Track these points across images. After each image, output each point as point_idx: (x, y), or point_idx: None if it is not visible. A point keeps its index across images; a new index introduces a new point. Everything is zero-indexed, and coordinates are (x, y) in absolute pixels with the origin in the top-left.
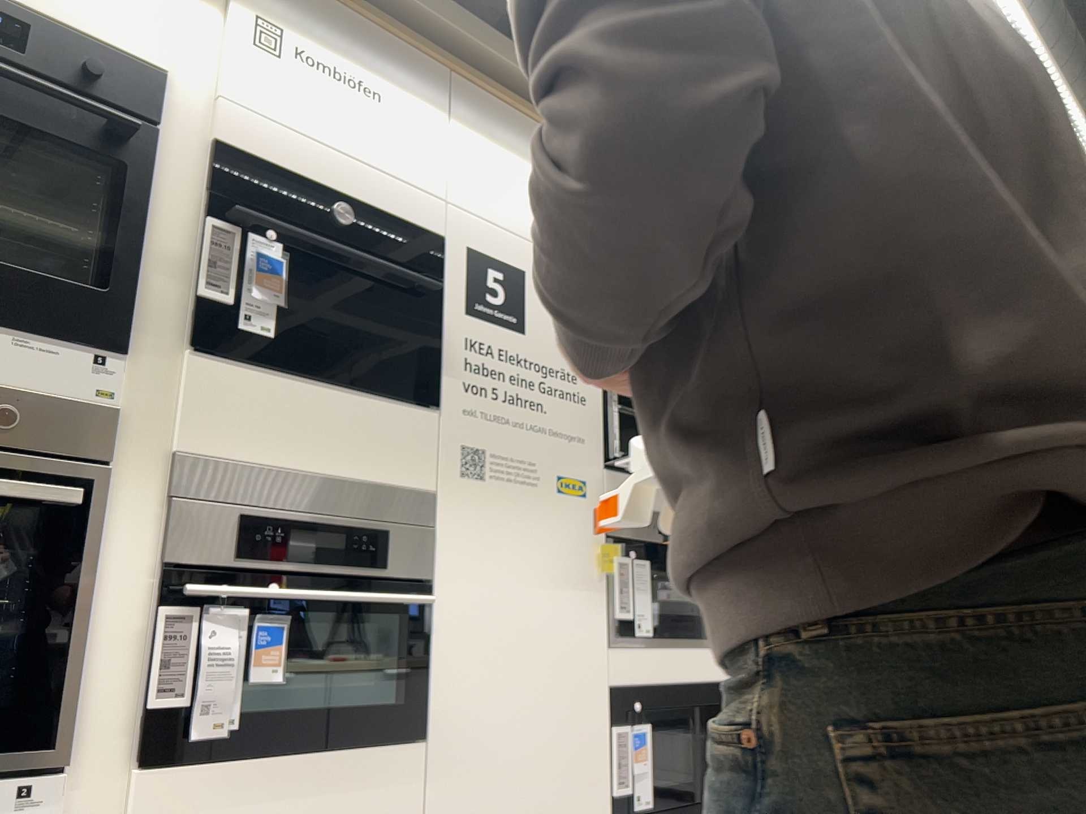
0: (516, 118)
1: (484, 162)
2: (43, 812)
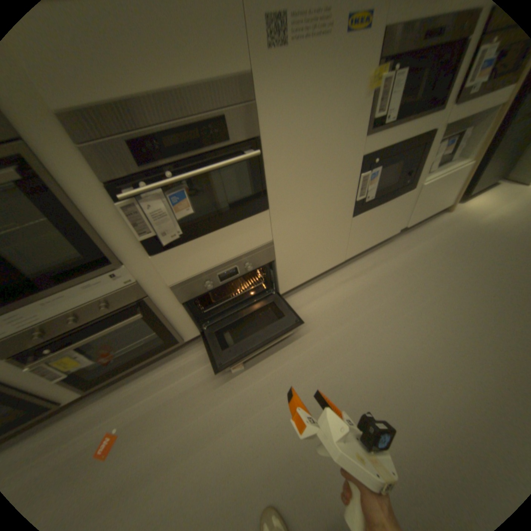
0: None
1: None
2: (124, 276)
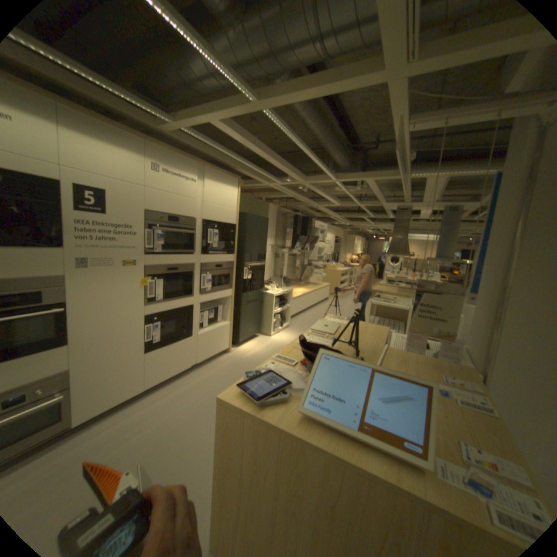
0: (97, 124)
1: (79, 147)
2: None
